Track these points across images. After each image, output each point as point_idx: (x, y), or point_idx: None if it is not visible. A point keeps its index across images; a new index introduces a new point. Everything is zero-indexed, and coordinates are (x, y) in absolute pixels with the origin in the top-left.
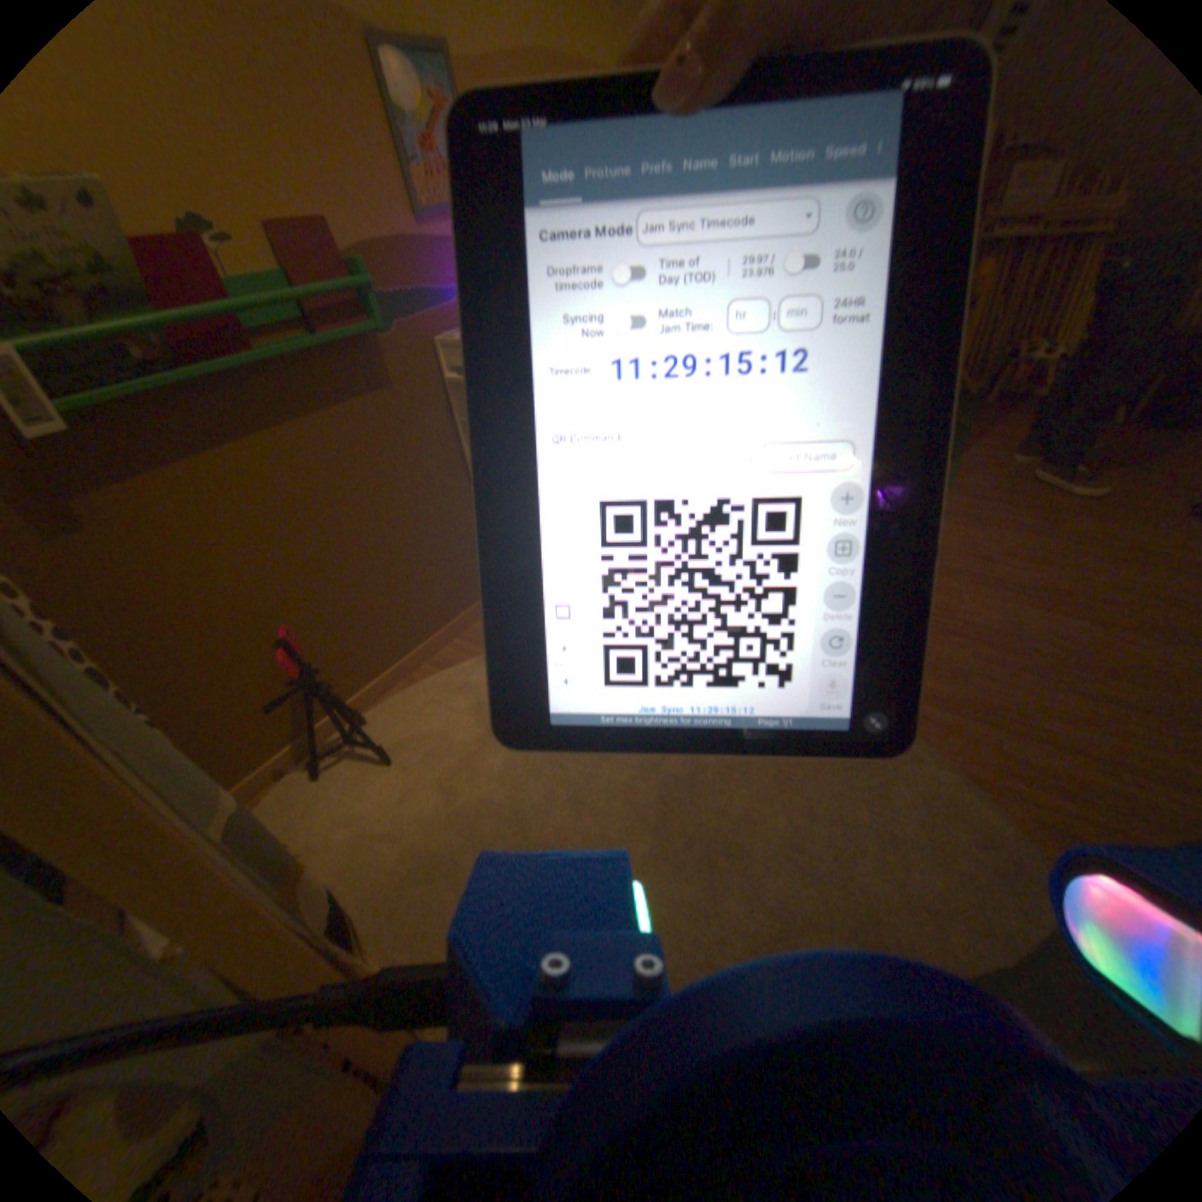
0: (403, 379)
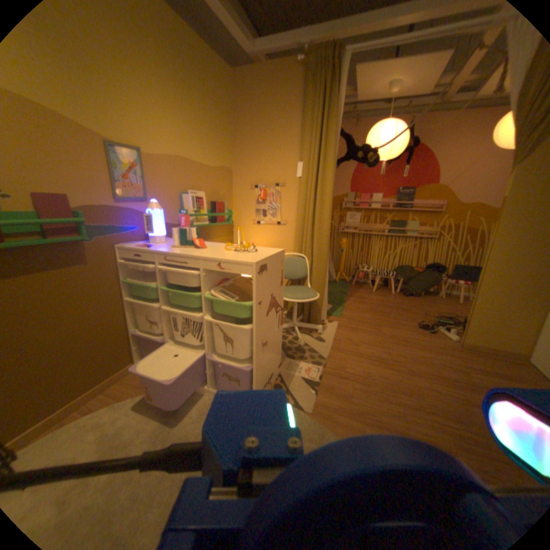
0: (95, 262)
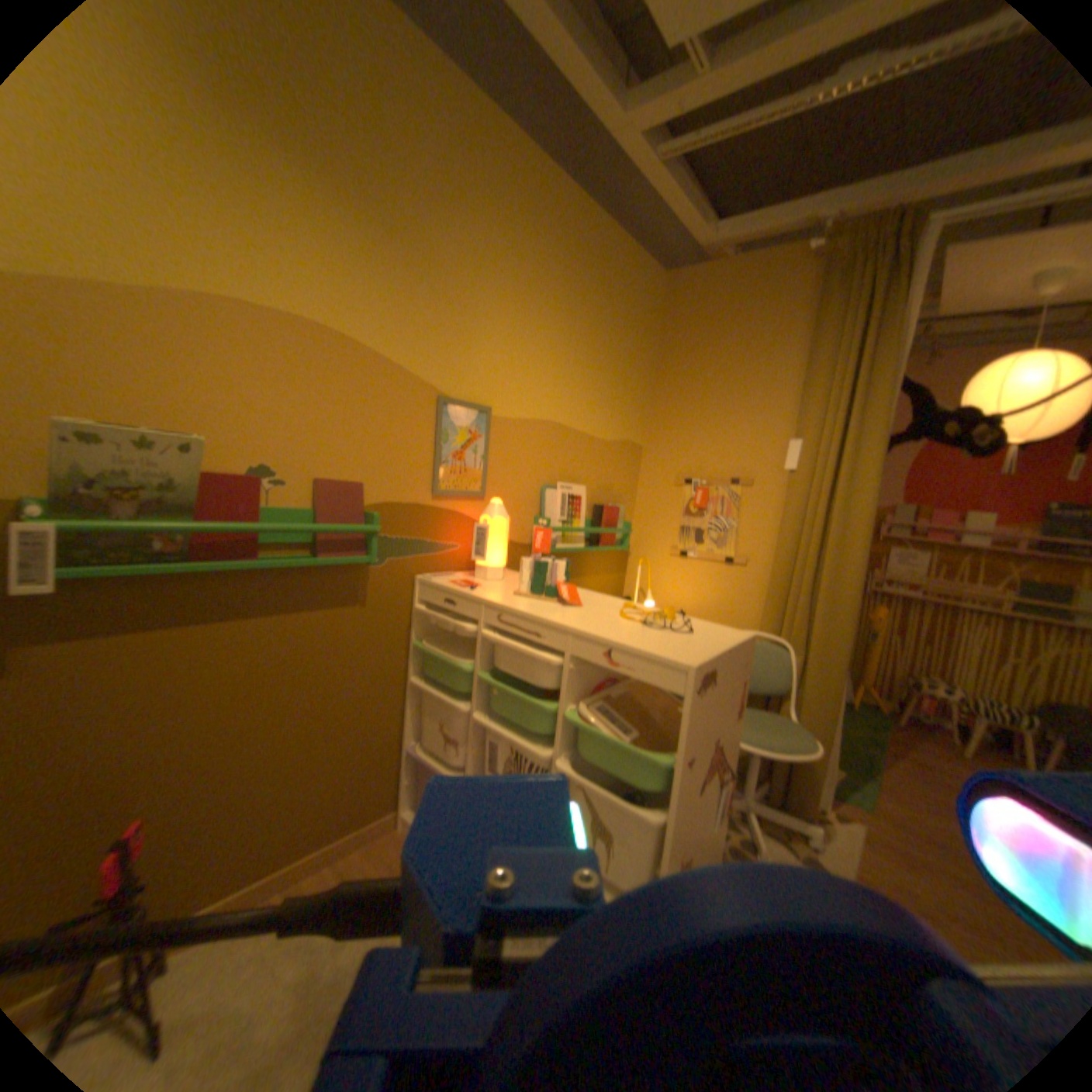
0: (379, 604)
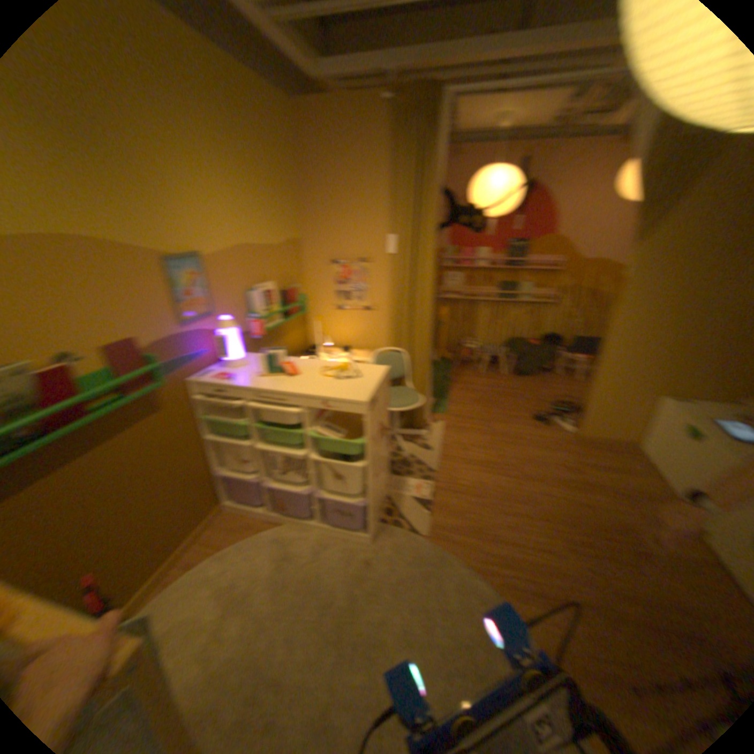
0: (165, 405)
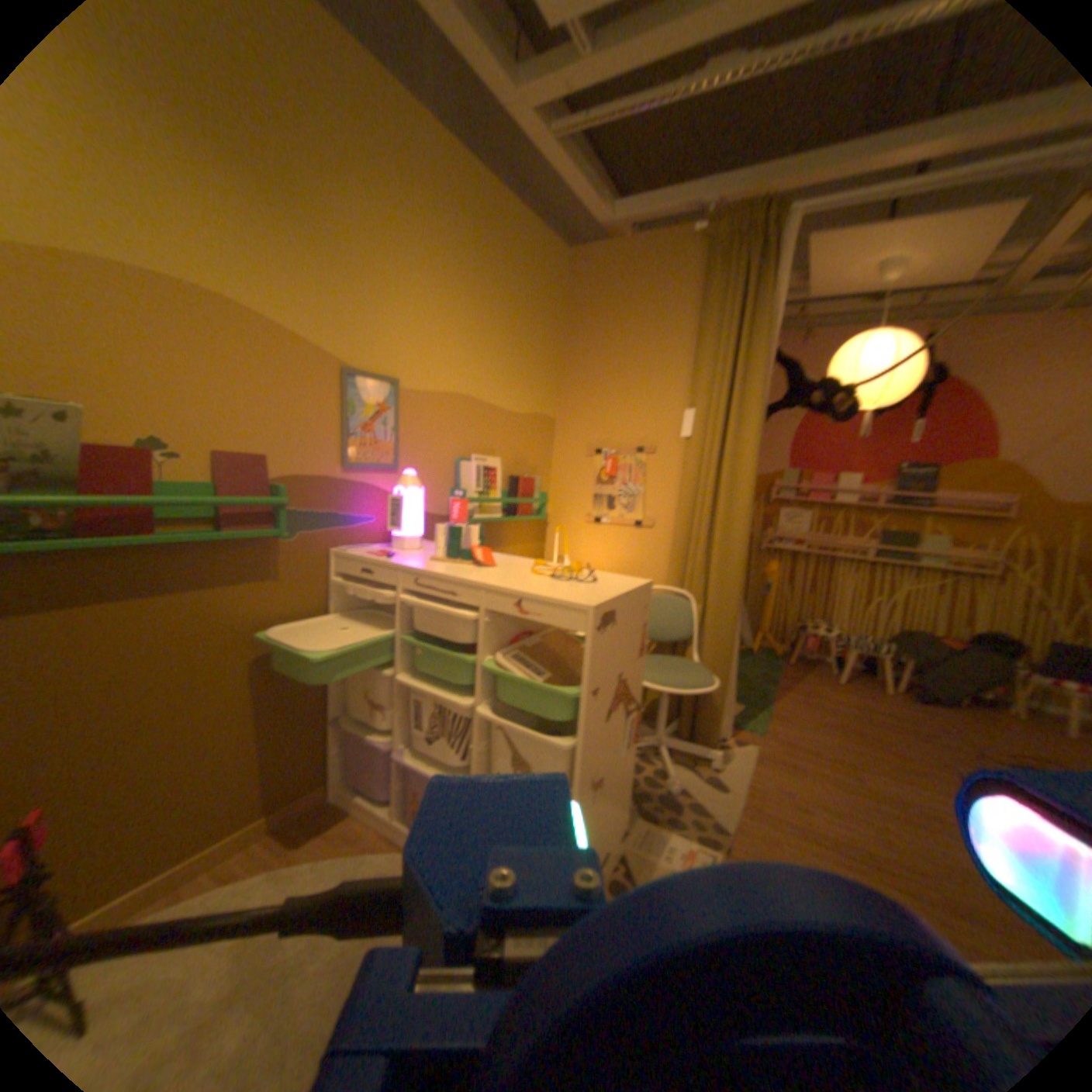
0: (293, 577)
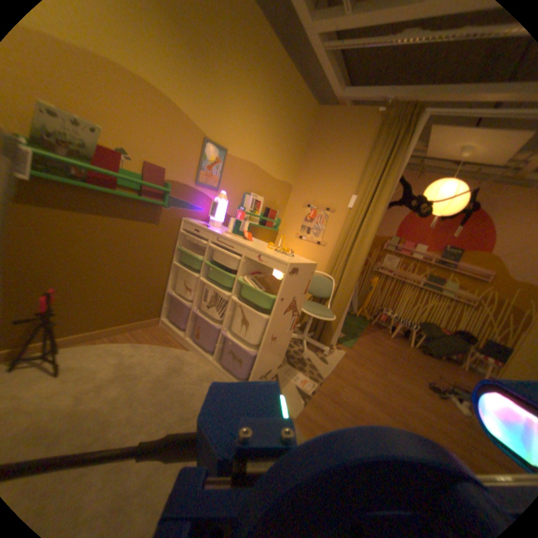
0: (165, 226)
